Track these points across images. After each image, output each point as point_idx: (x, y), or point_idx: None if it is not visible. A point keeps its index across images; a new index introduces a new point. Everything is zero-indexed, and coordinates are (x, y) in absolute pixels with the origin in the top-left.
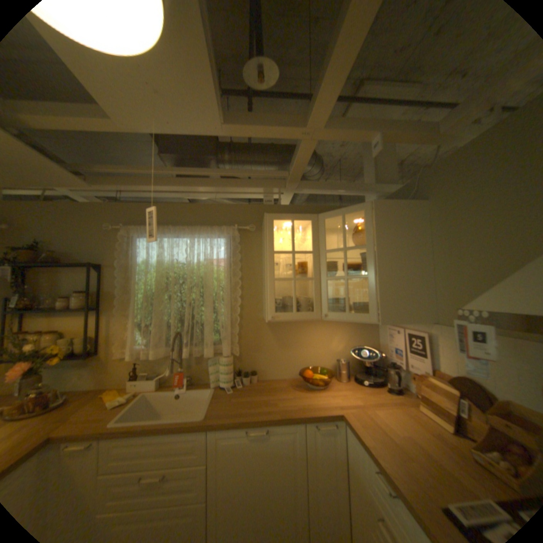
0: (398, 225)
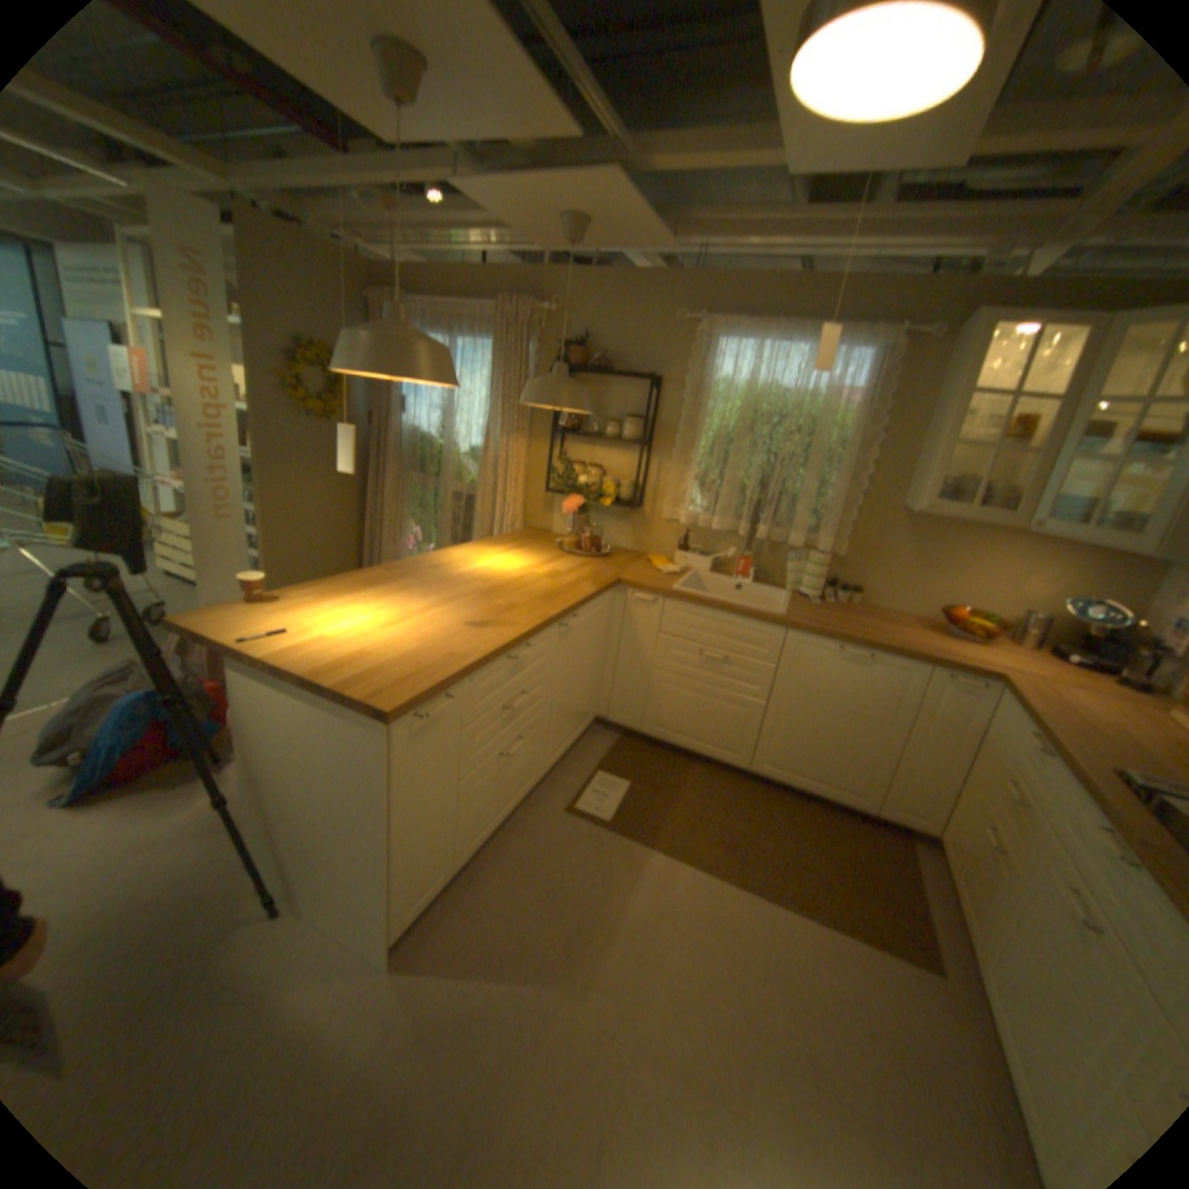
0: None
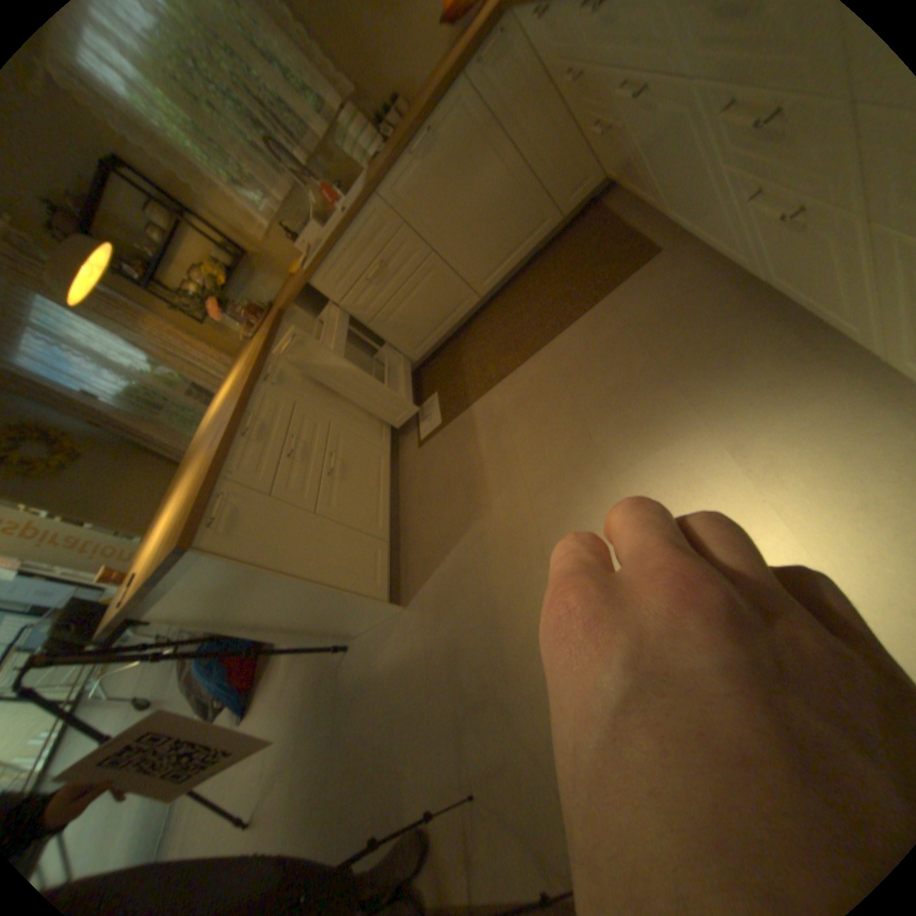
0: None
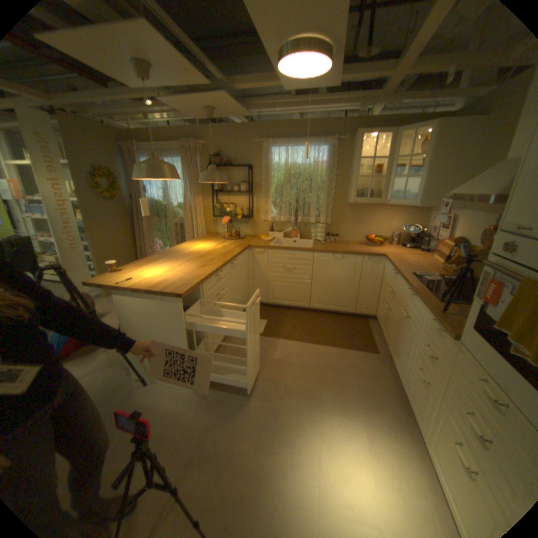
0: (454, 138)
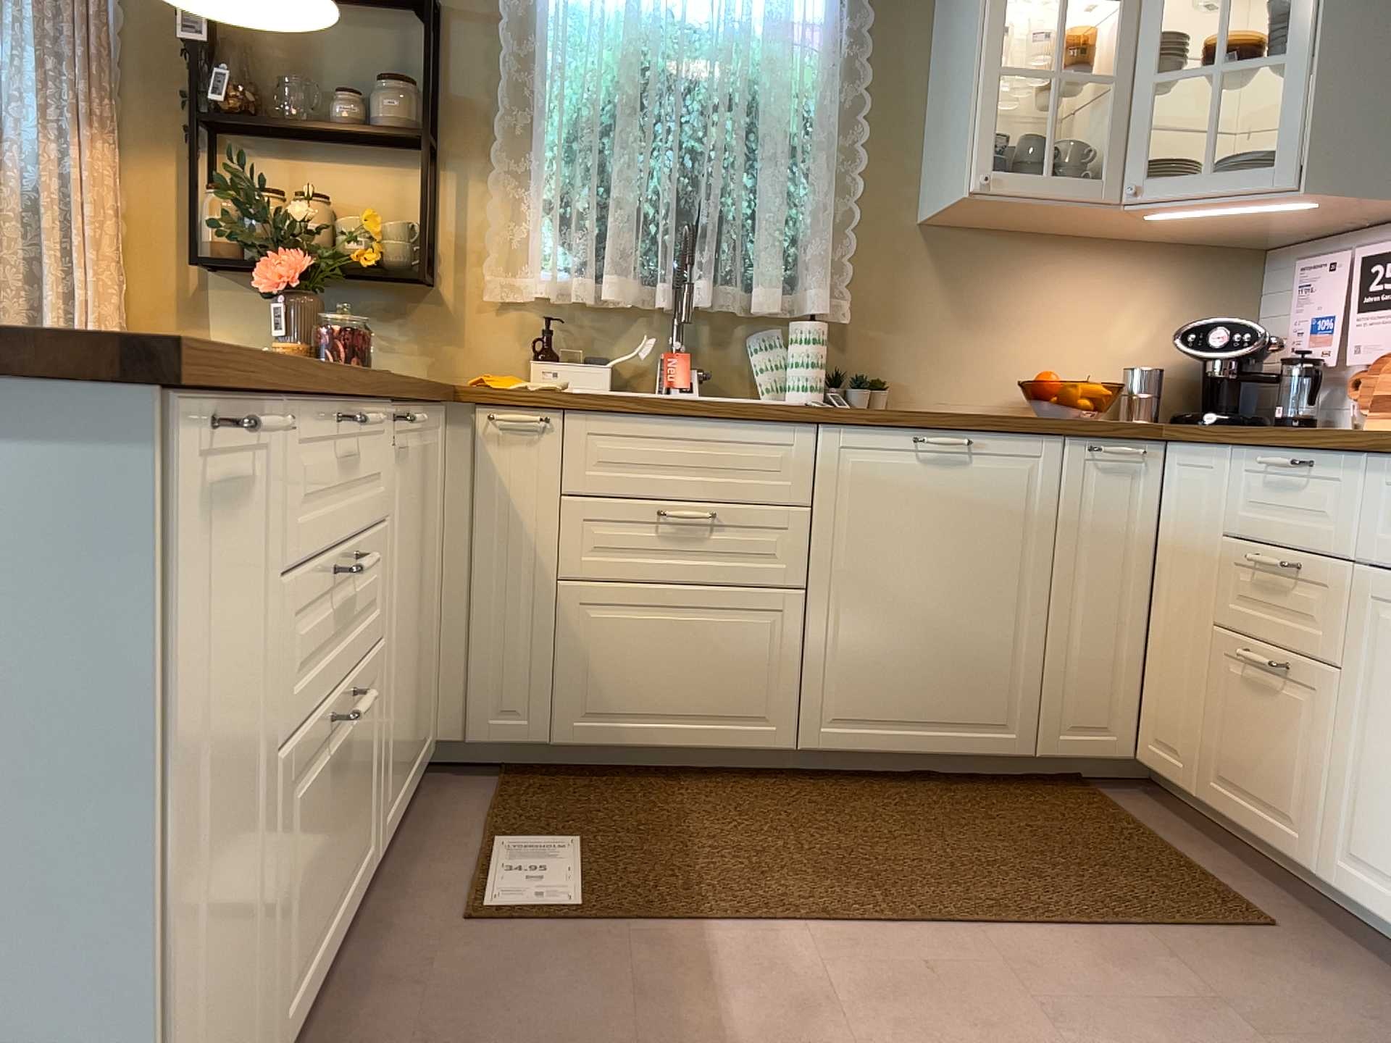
0: None
